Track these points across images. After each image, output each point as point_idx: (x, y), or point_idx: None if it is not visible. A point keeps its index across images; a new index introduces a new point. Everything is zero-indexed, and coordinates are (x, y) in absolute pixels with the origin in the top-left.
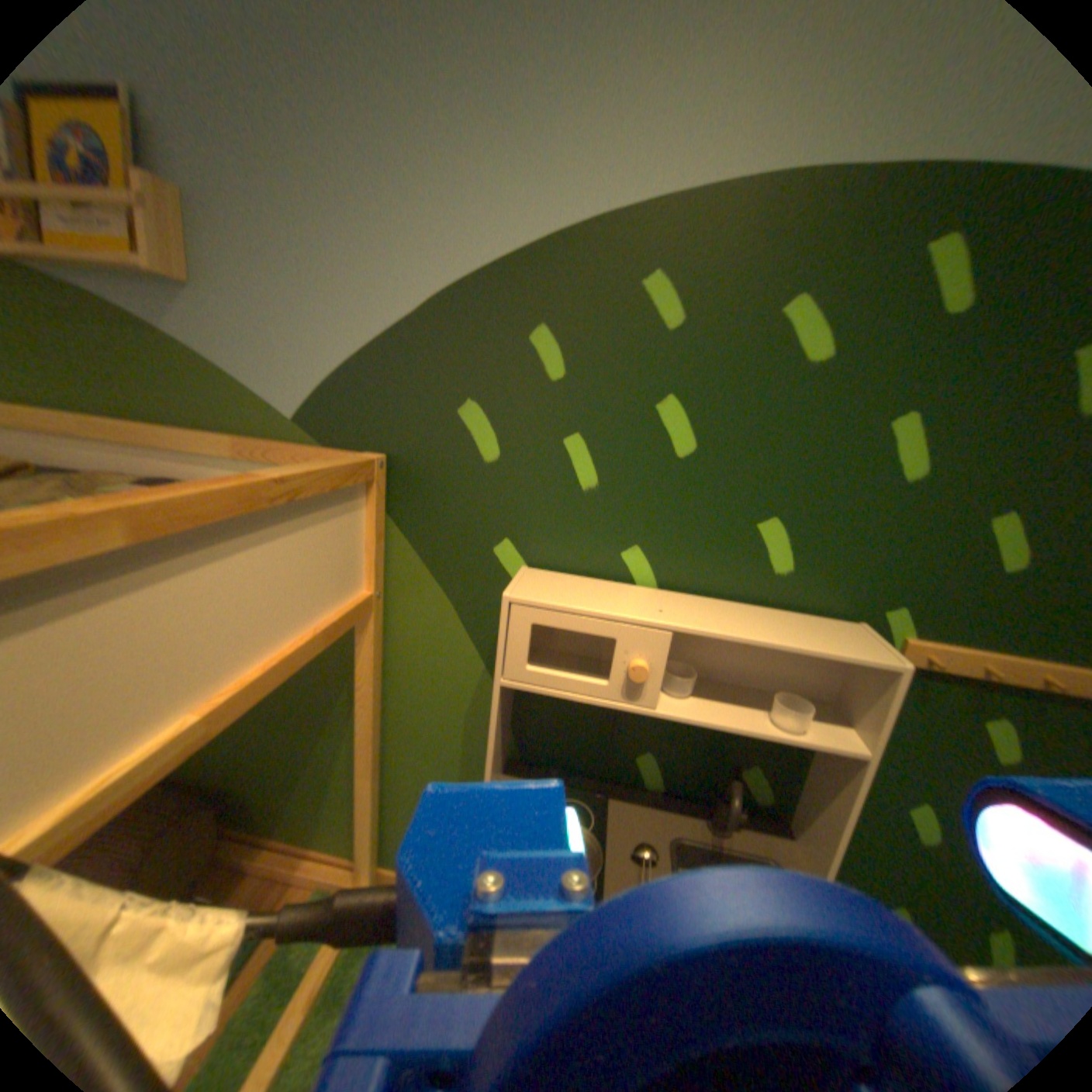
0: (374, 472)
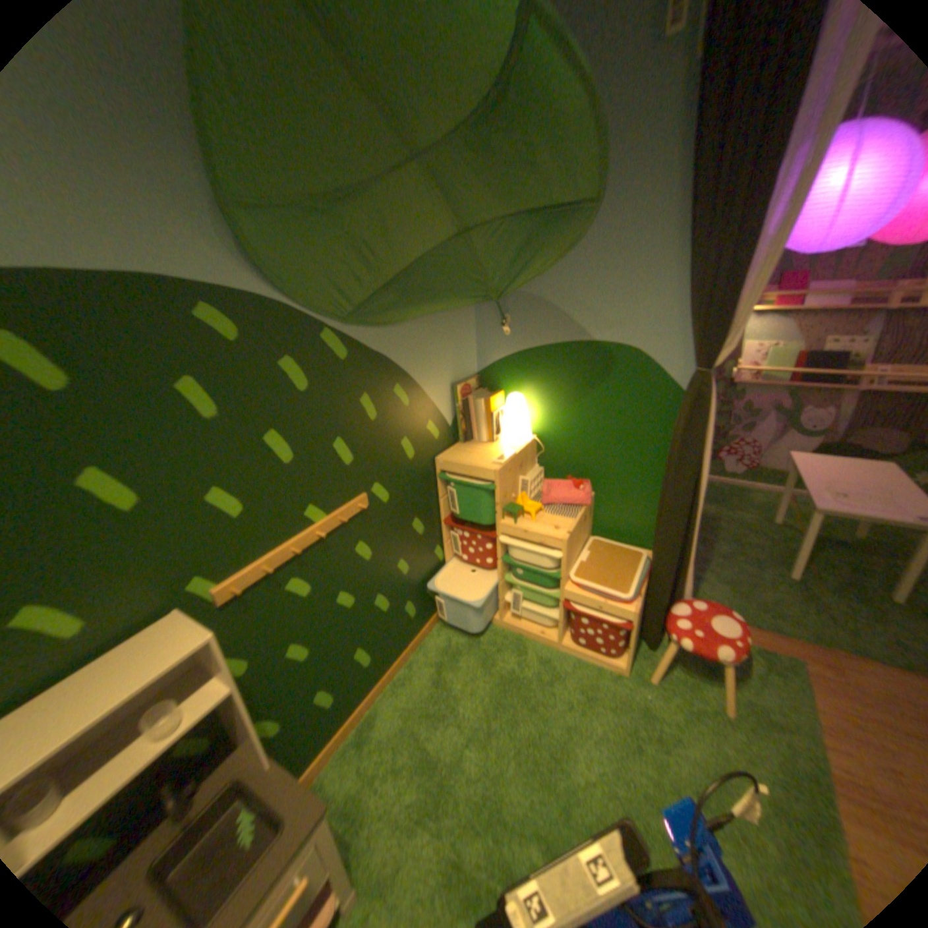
0: None
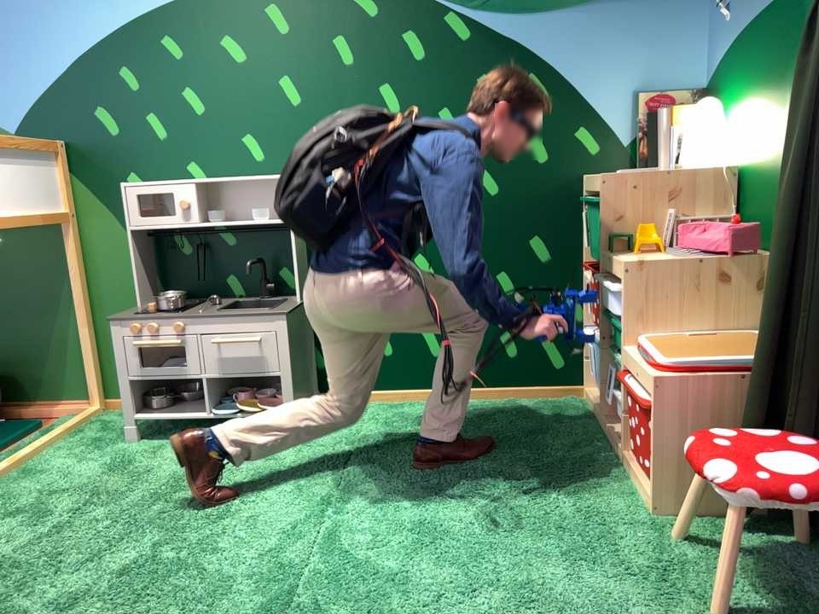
0: (58, 150)
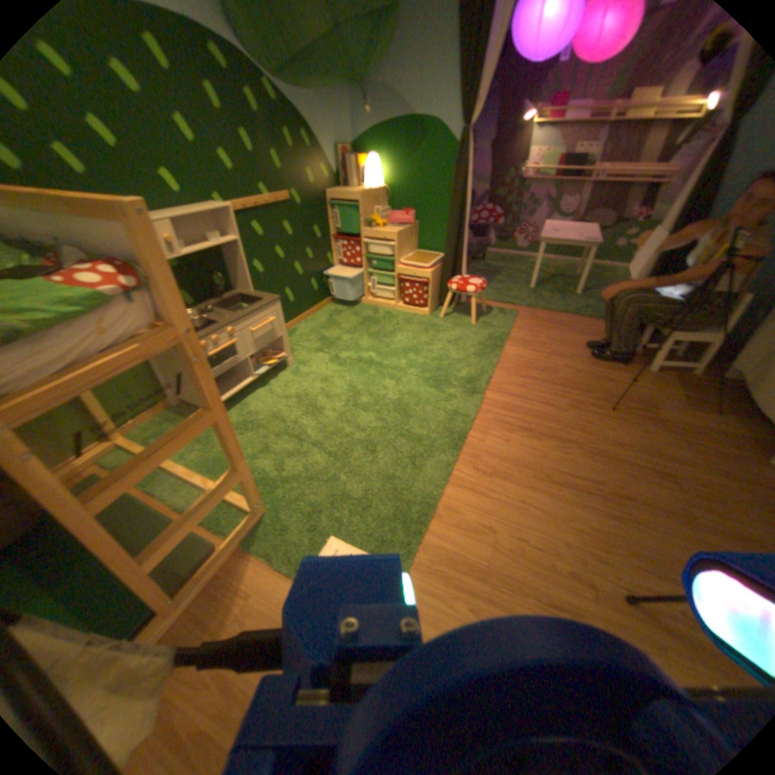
0: None
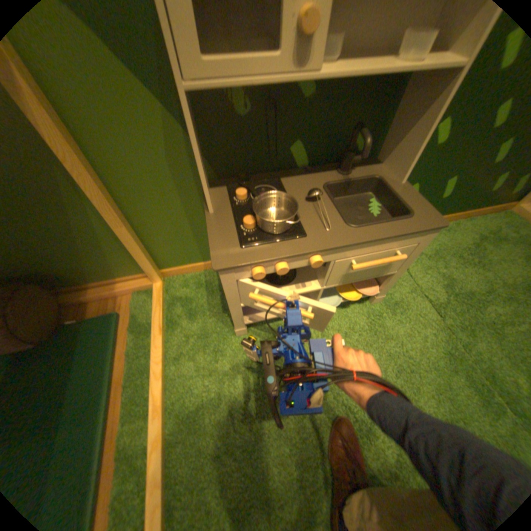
0: None
